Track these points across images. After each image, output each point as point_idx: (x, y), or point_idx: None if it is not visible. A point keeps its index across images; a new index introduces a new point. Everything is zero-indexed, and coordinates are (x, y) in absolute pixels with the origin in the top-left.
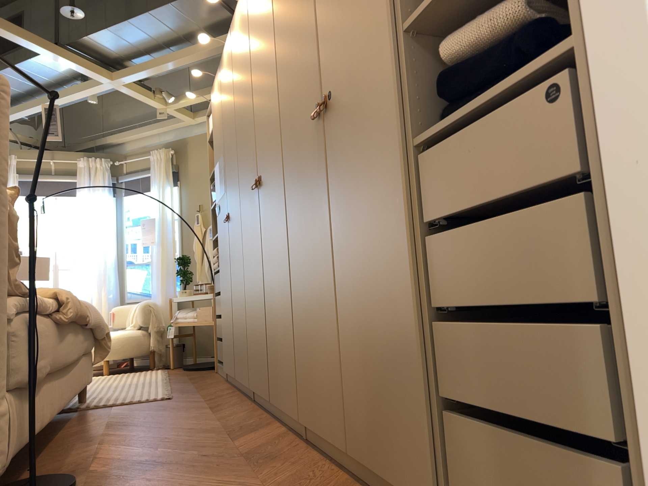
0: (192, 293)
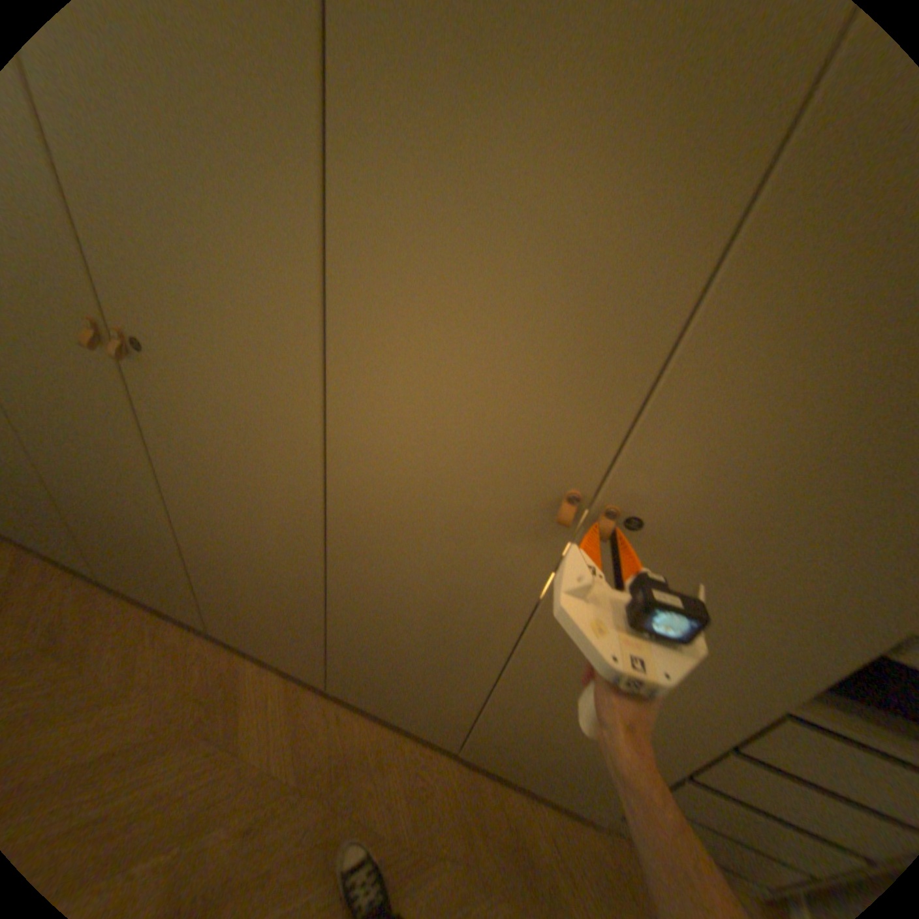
0: None
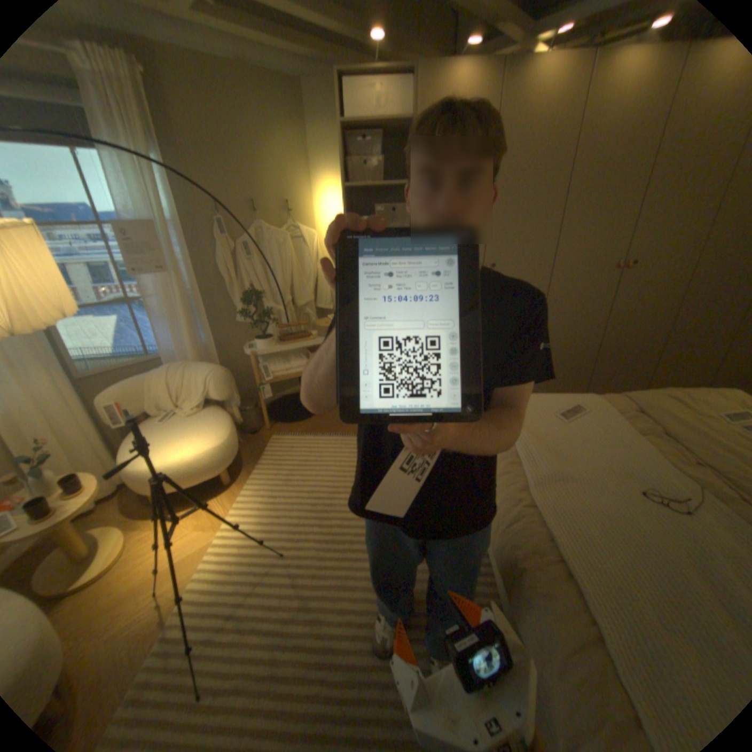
0: (274, 341)
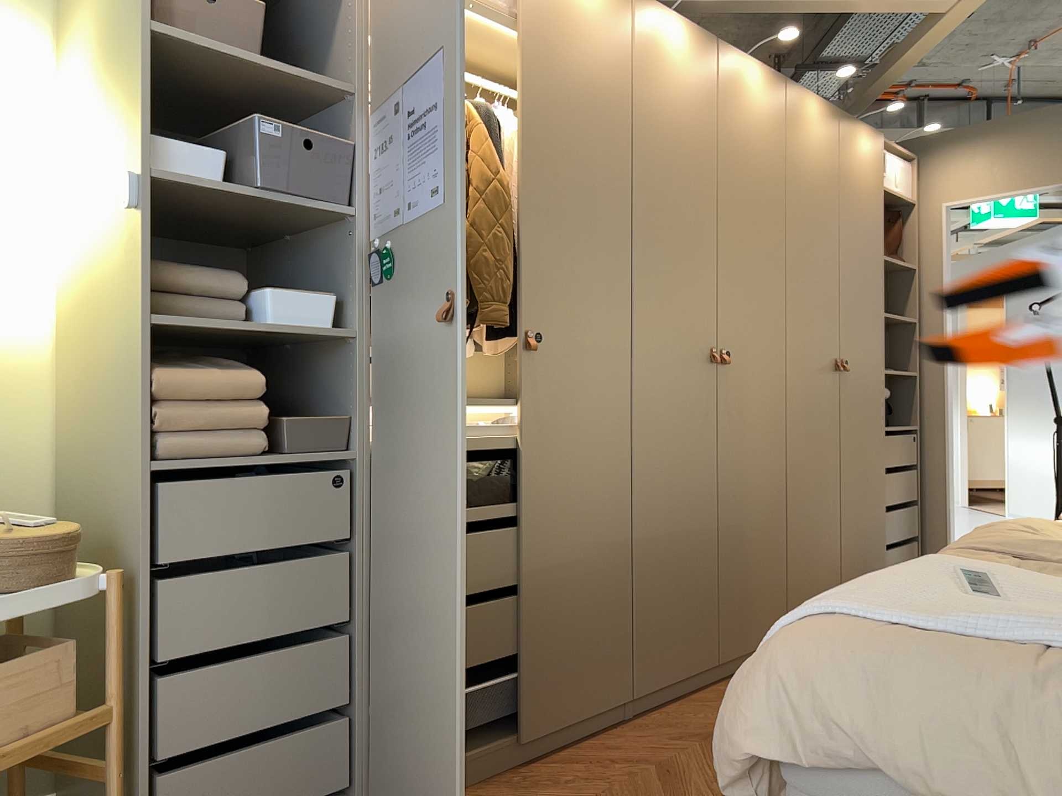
0: None
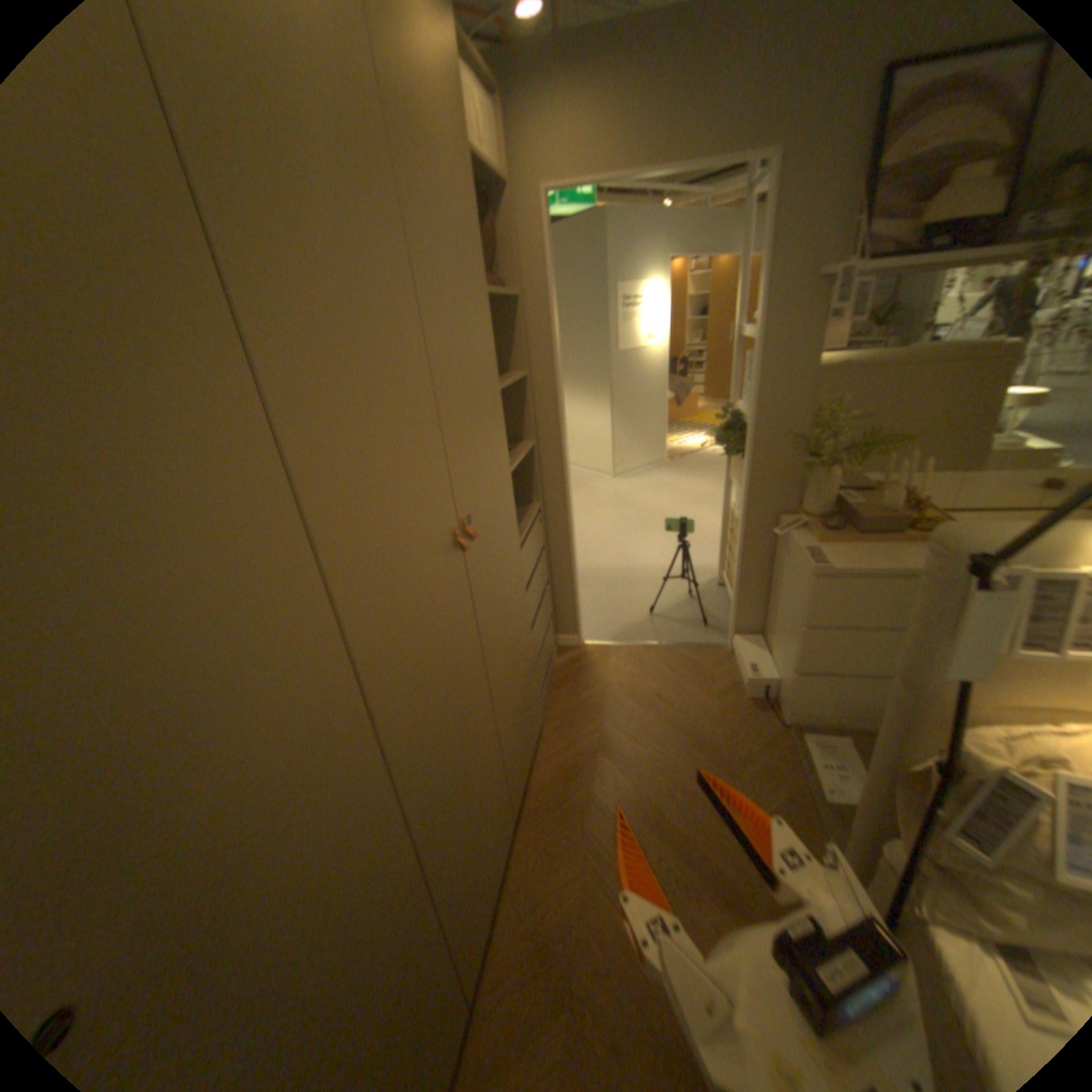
0: None
